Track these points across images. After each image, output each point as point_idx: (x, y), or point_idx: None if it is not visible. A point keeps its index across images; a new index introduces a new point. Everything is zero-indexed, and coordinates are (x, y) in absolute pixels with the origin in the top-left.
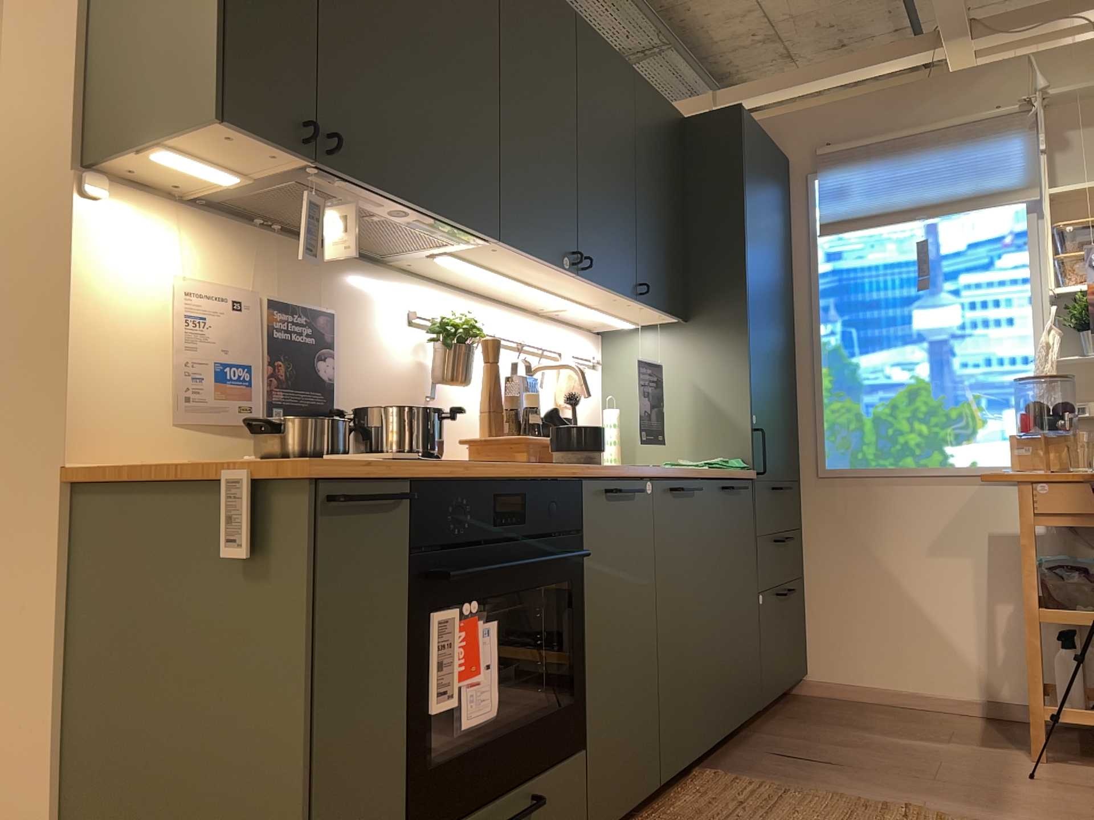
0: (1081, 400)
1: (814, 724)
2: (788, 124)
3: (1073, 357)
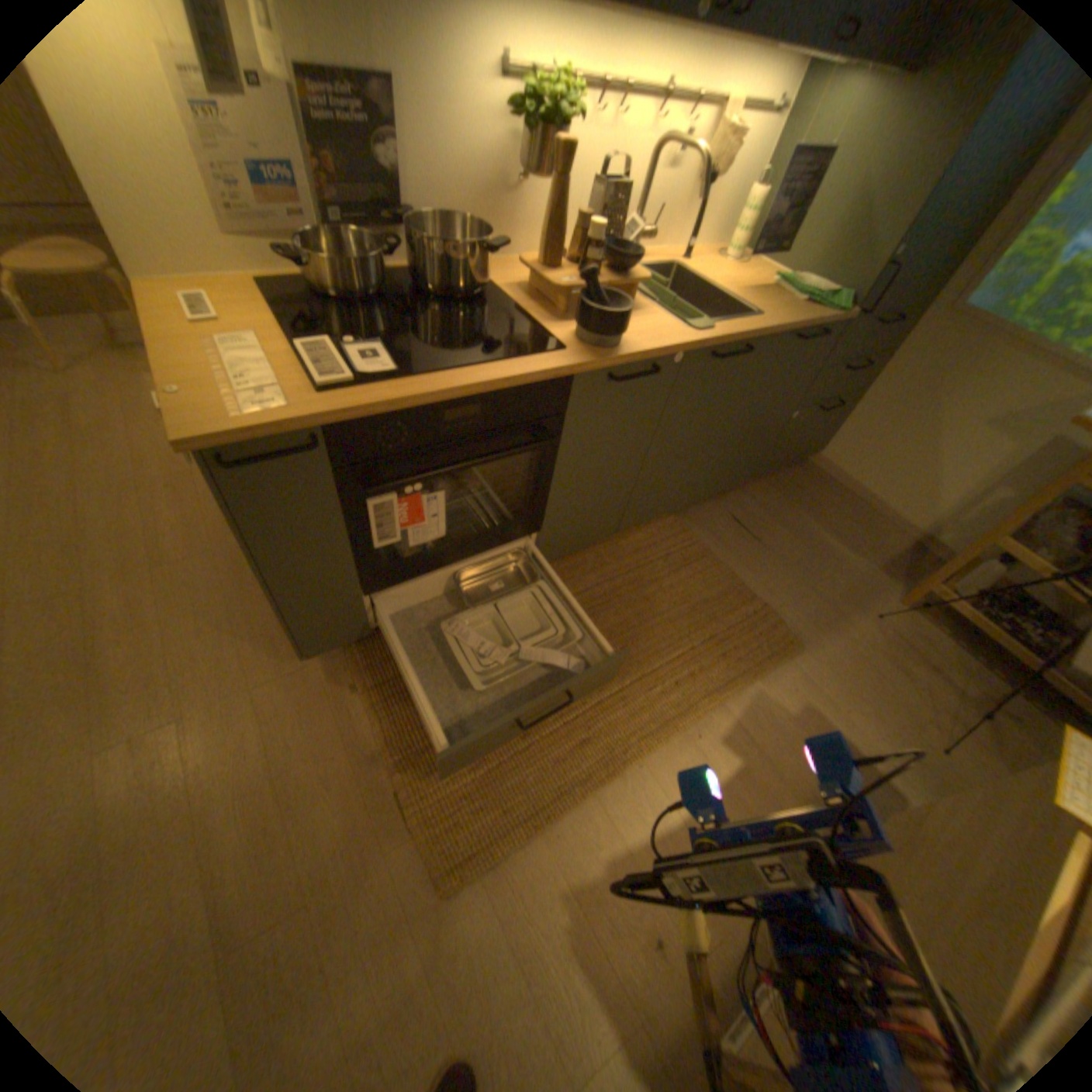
0: None
1: (784, 498)
2: None
3: None
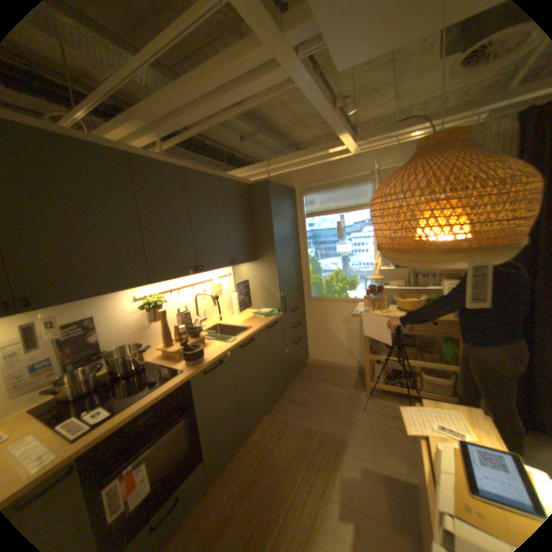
0: (388, 280)
1: (306, 382)
2: (294, 174)
3: (385, 268)
